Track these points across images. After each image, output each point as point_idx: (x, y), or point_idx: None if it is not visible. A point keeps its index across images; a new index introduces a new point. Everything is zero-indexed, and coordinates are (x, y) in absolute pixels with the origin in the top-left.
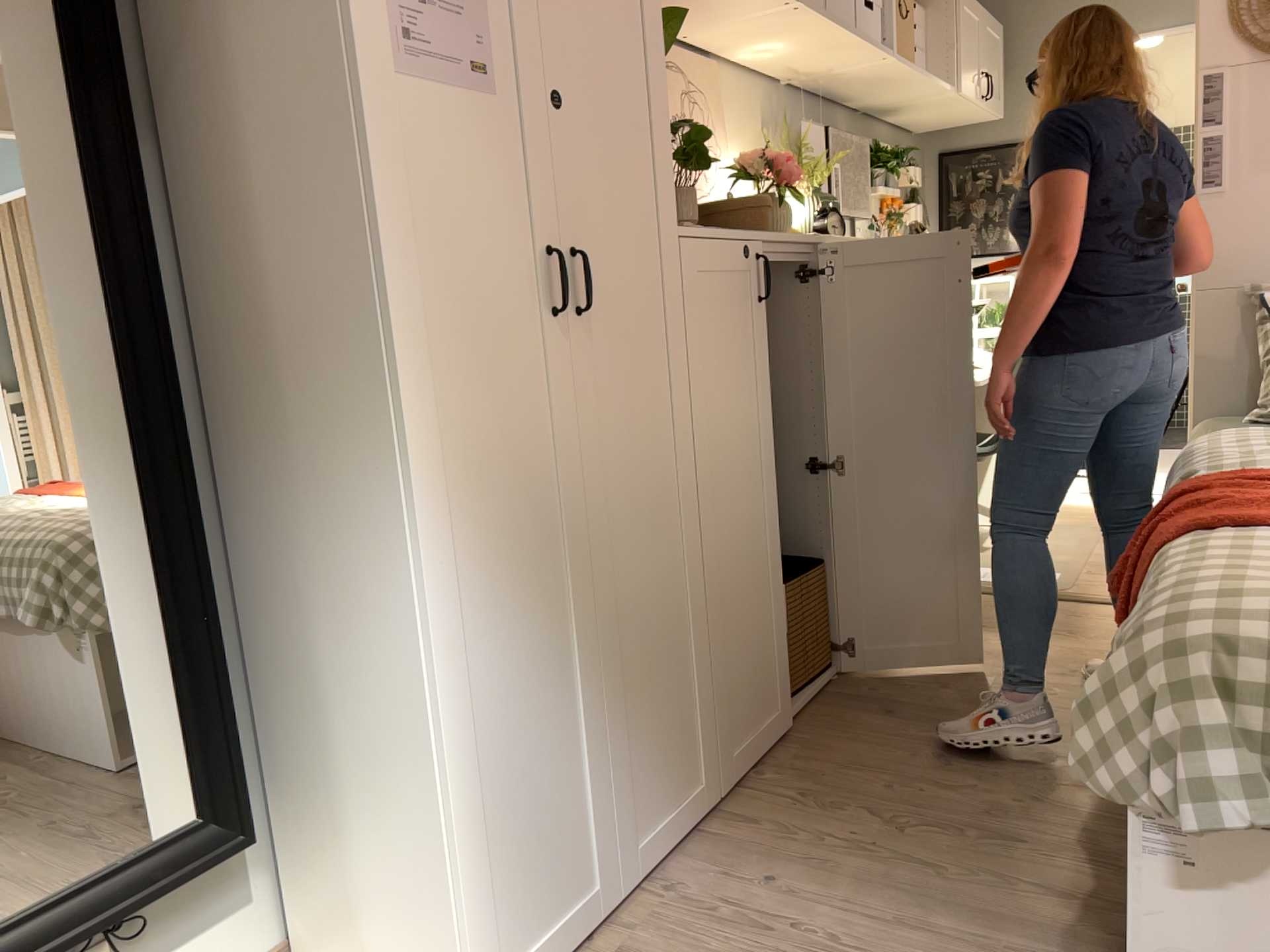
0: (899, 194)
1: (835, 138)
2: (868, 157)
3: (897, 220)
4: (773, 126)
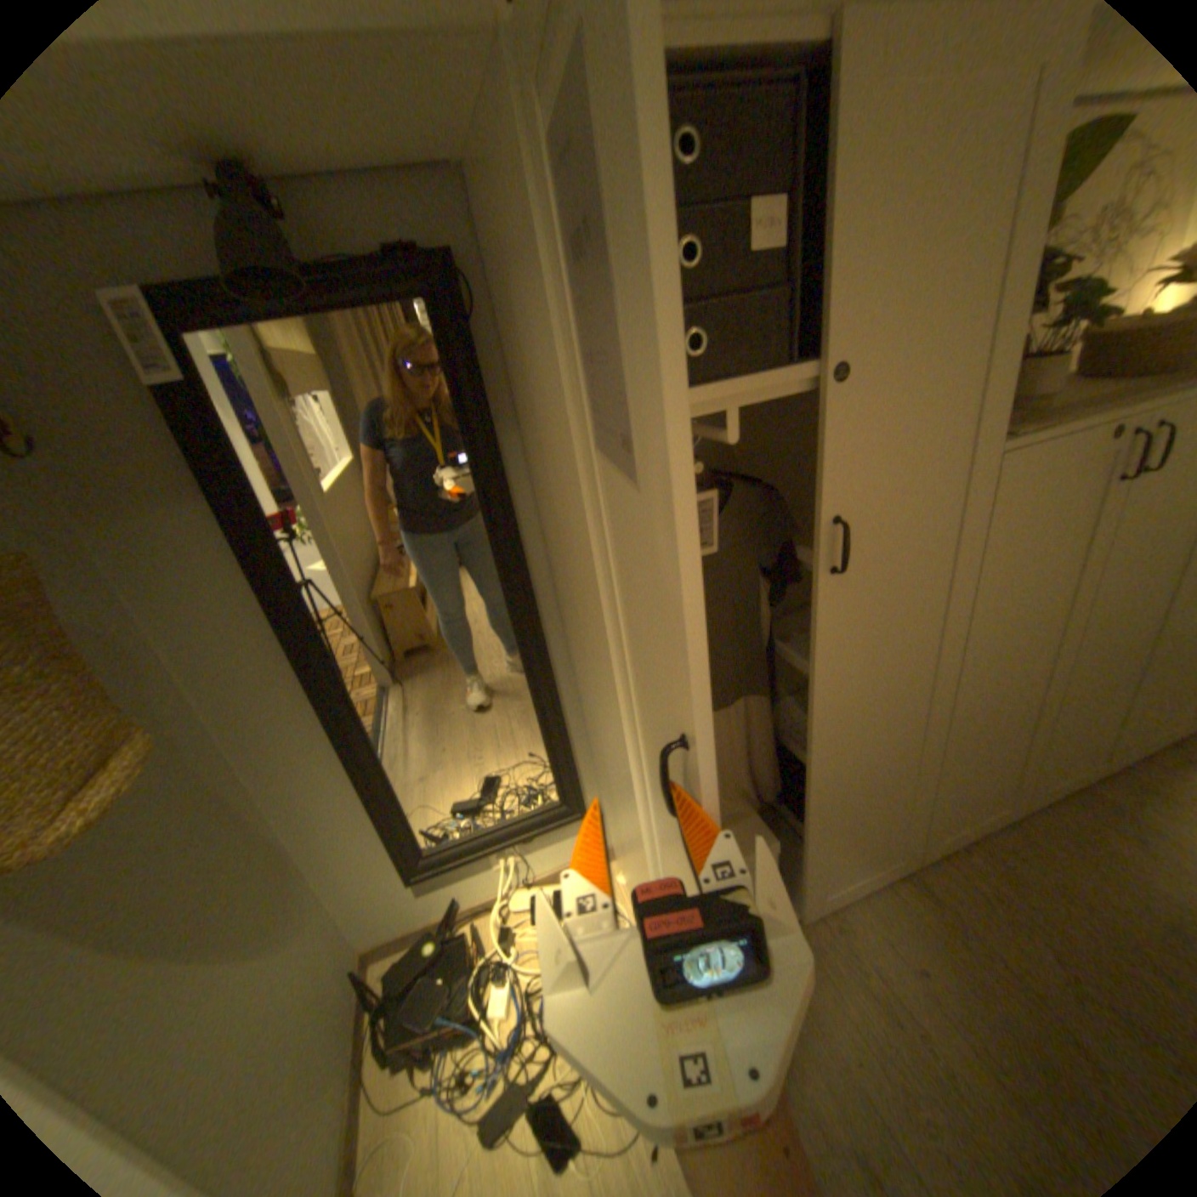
0: None
1: None
2: None
3: None
4: None
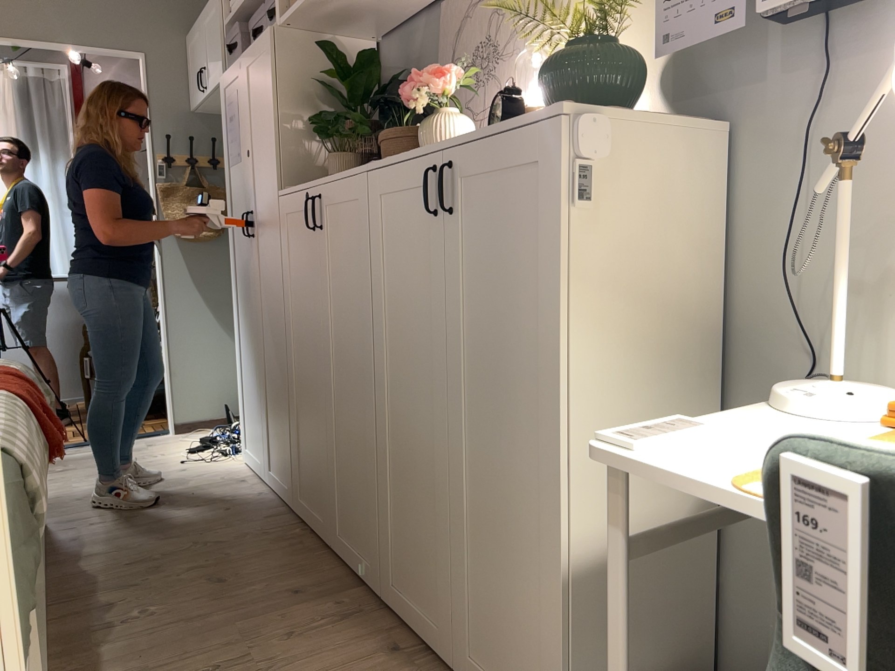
0: None
1: None
2: None
3: None
4: None
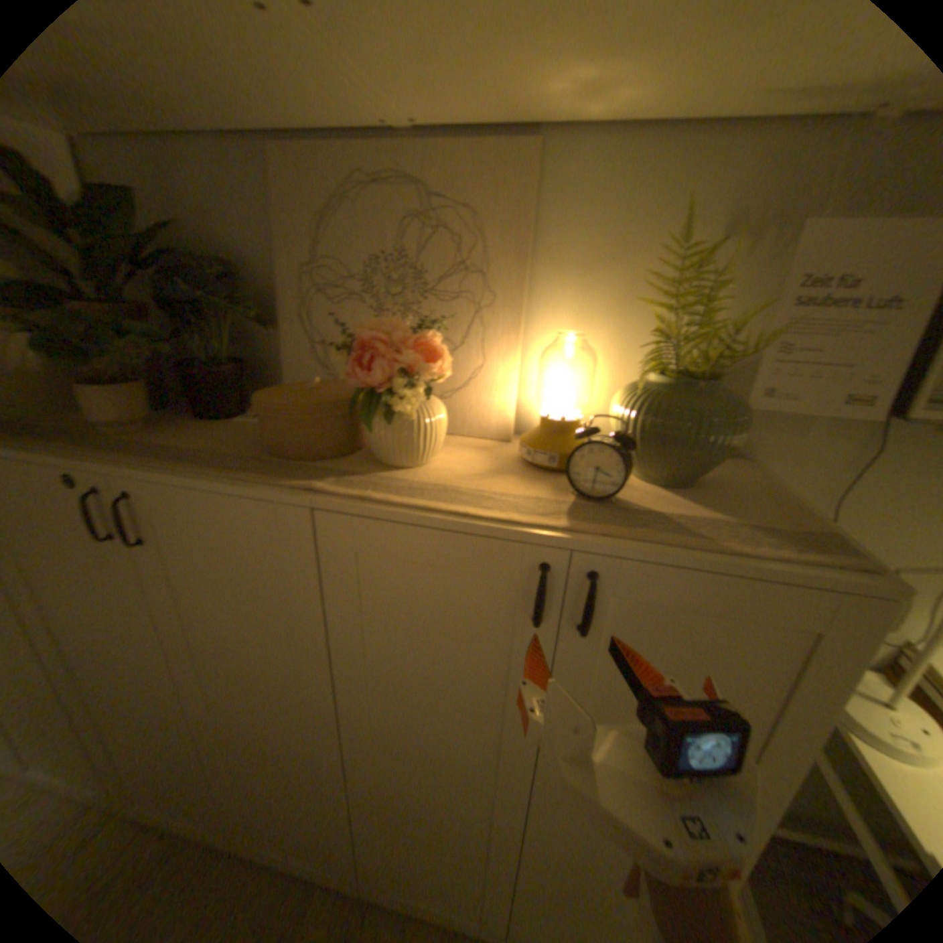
0: None
1: None
2: None
3: None
4: (778, 227)
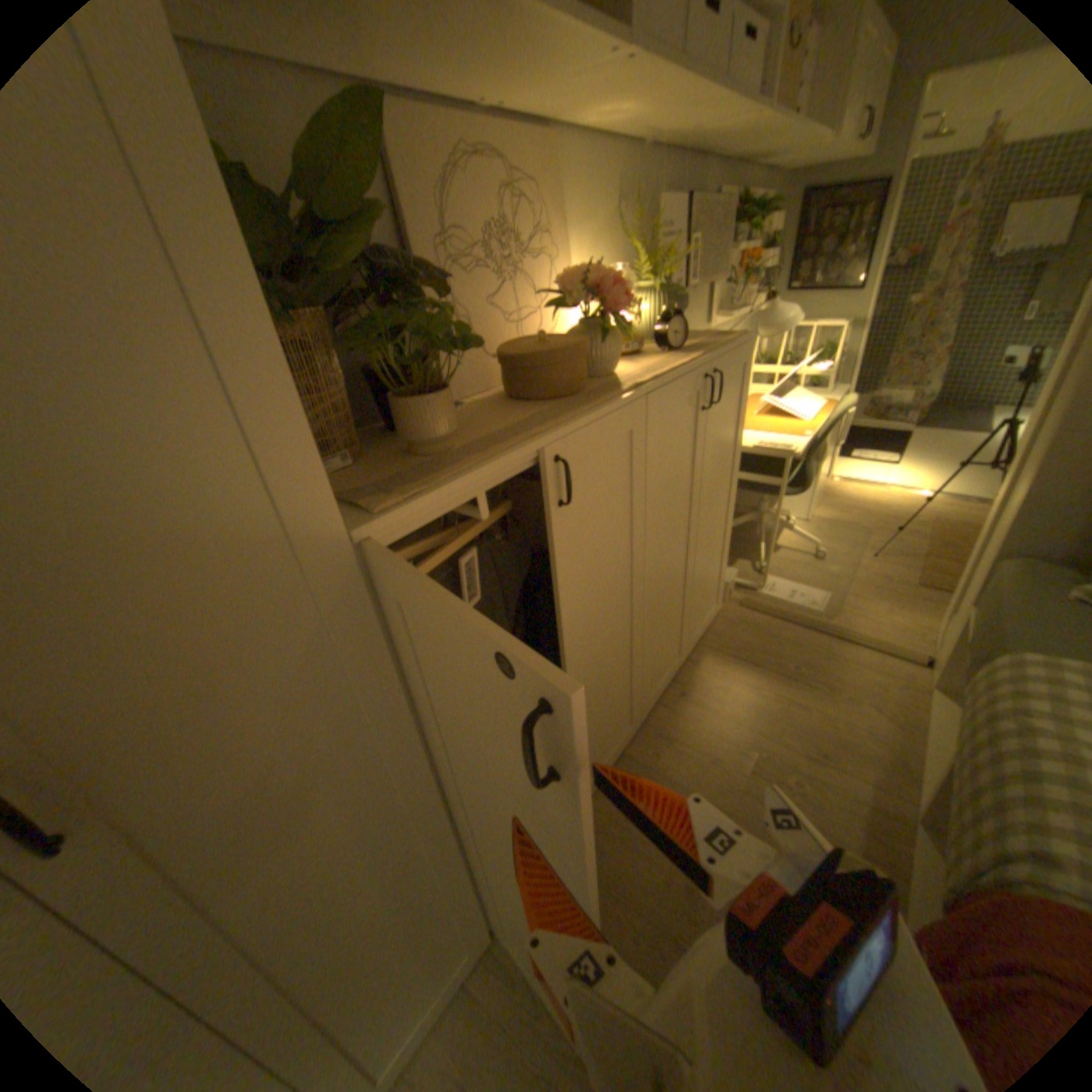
0: (761, 238)
1: (705, 195)
2: (736, 208)
3: (755, 265)
4: (632, 198)
